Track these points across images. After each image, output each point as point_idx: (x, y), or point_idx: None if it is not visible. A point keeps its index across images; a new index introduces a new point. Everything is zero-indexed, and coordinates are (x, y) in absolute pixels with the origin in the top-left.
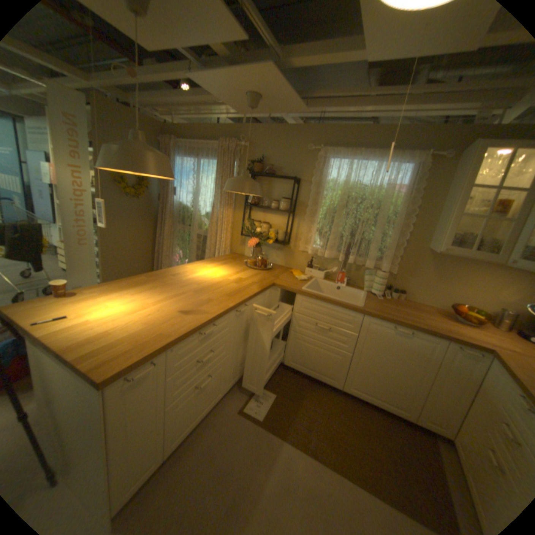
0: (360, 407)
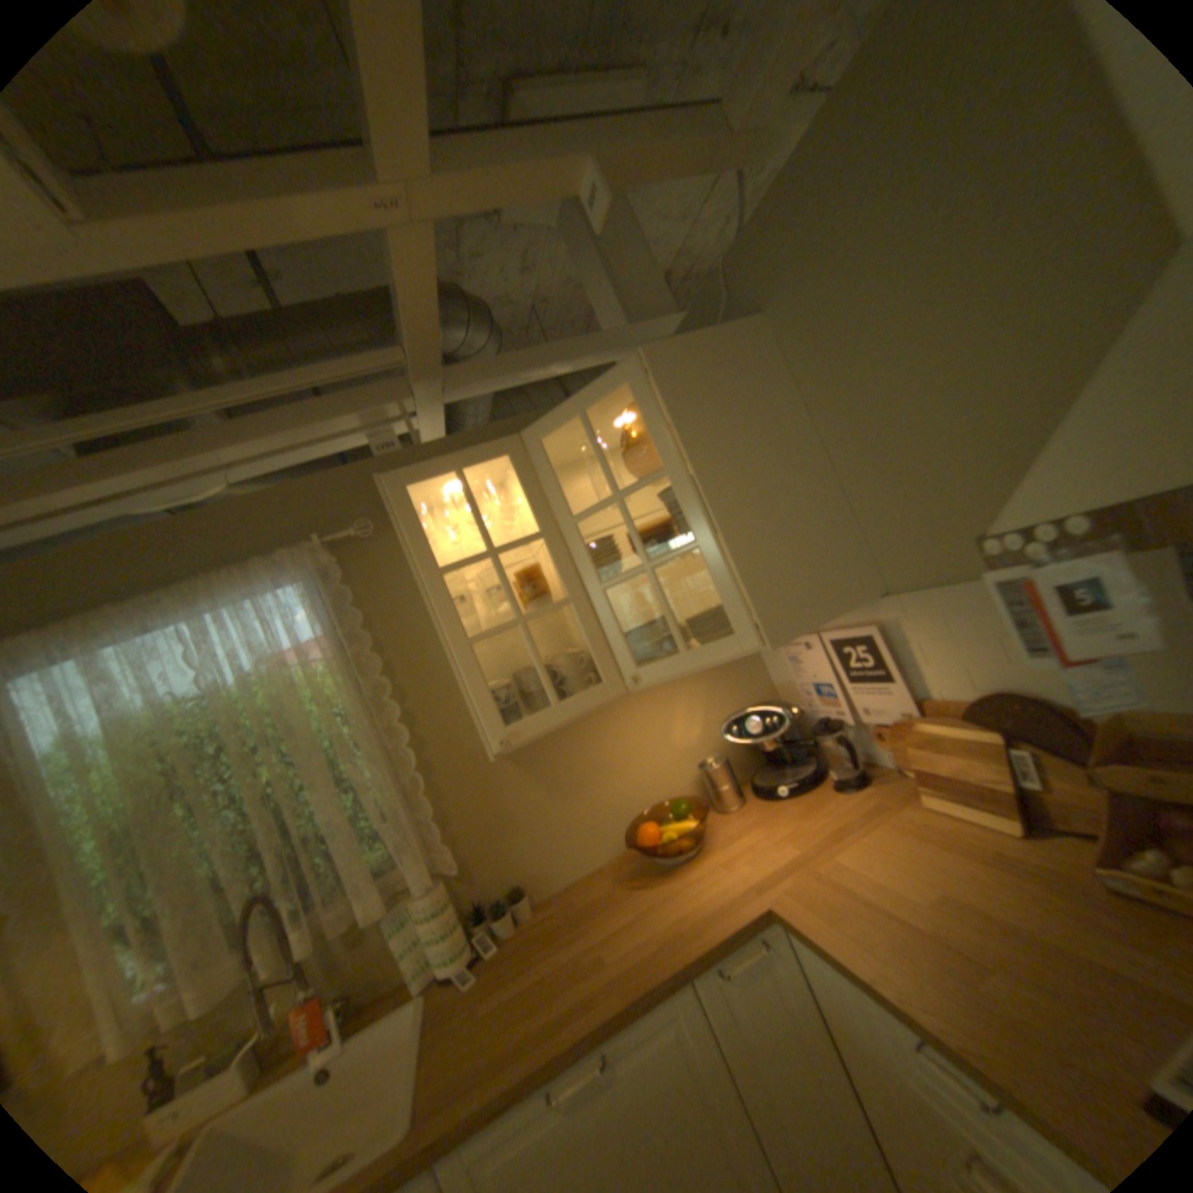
0: None
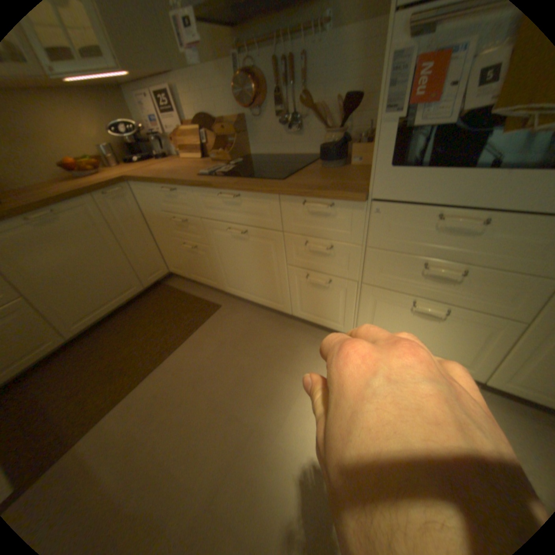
0: (97, 331)
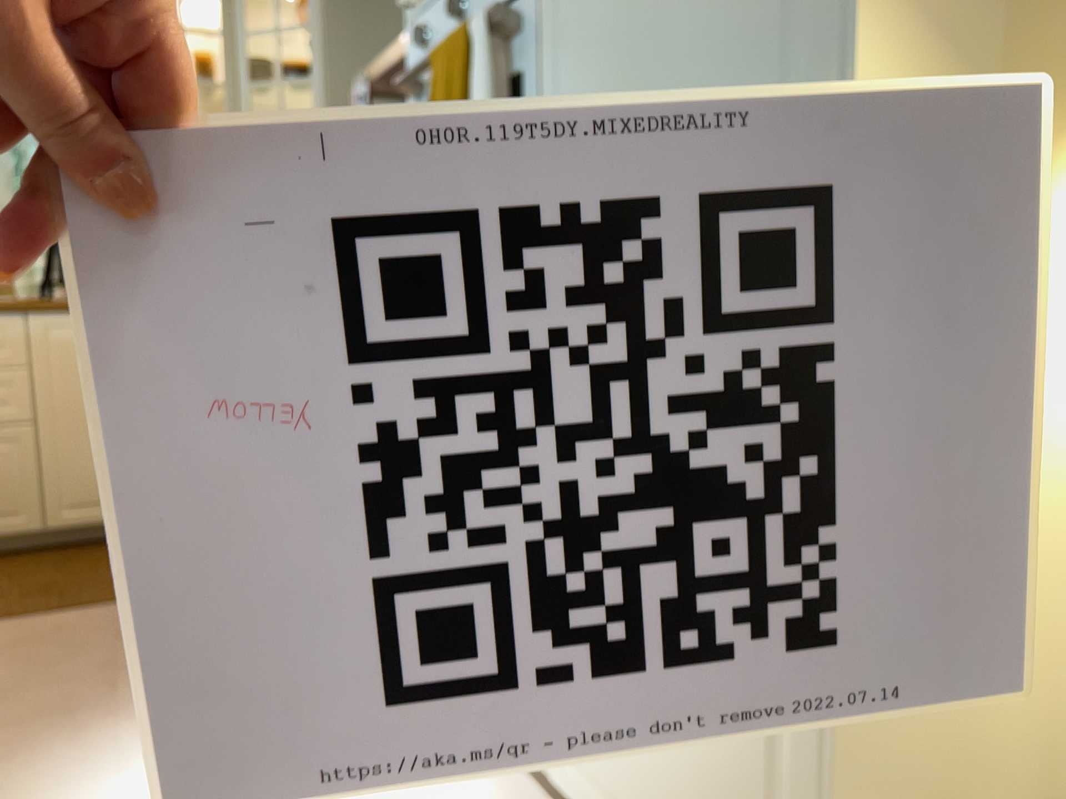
0: (100, 547)
